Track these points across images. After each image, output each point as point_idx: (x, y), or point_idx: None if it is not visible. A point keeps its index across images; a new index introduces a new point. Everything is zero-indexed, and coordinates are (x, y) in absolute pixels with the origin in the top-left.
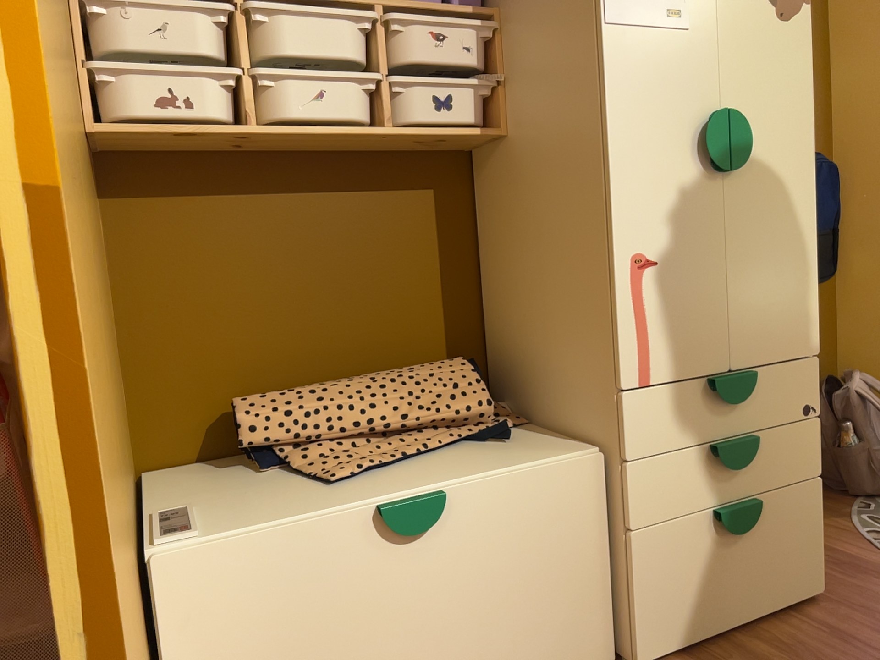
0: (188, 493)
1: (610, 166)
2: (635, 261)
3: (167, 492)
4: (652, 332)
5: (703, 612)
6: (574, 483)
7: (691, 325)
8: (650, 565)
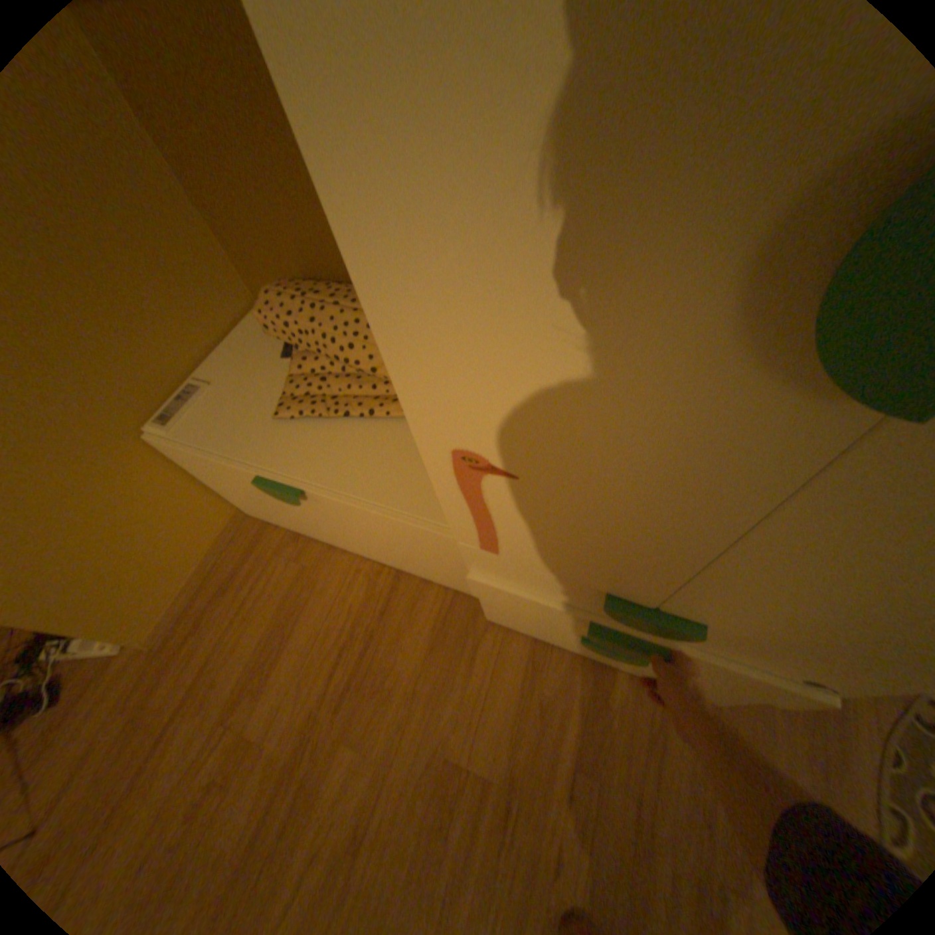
0: (233, 358)
1: (346, 257)
2: (460, 453)
3: (229, 348)
4: (500, 526)
5: (553, 639)
6: (431, 537)
7: (583, 552)
8: (497, 607)
